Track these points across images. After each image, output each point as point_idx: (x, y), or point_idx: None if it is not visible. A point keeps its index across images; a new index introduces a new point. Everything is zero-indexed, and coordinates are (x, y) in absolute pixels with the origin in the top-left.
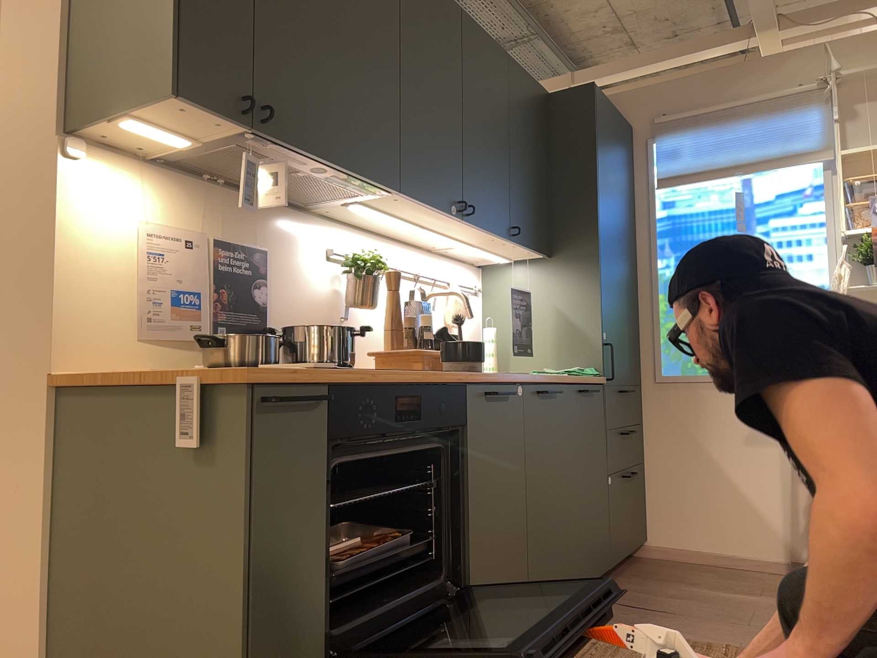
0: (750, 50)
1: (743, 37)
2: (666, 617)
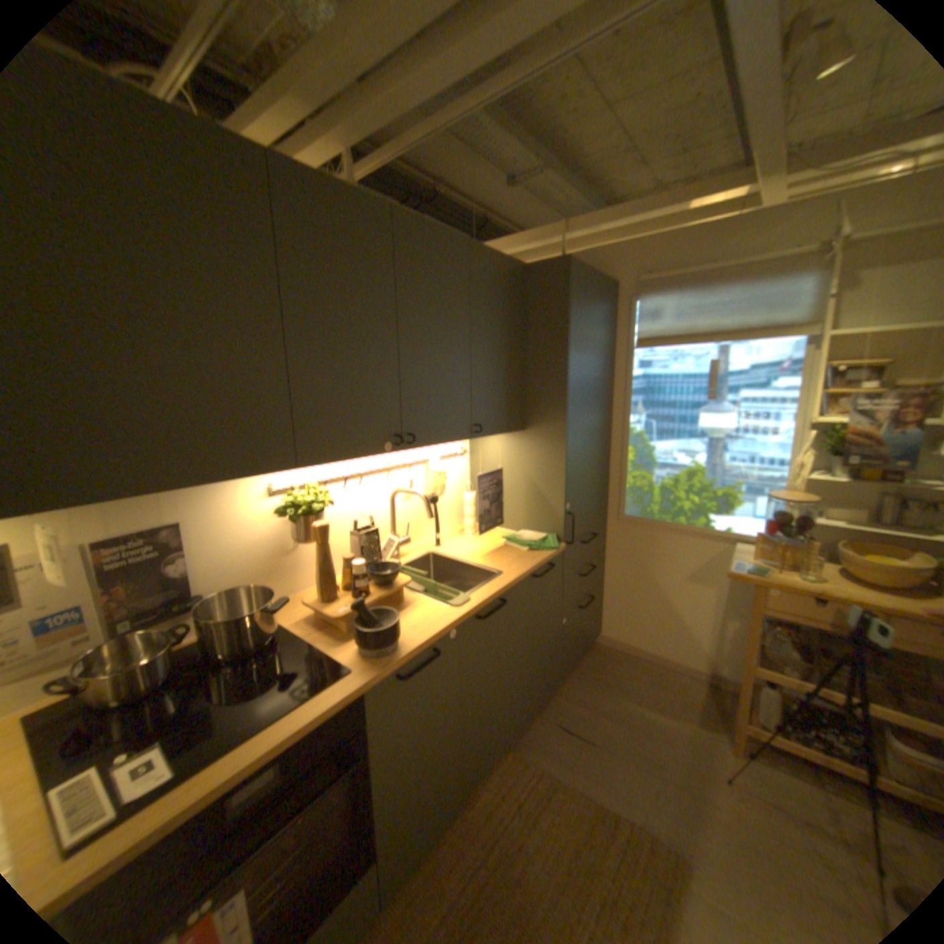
0: (754, 193)
1: (746, 179)
2: (592, 756)
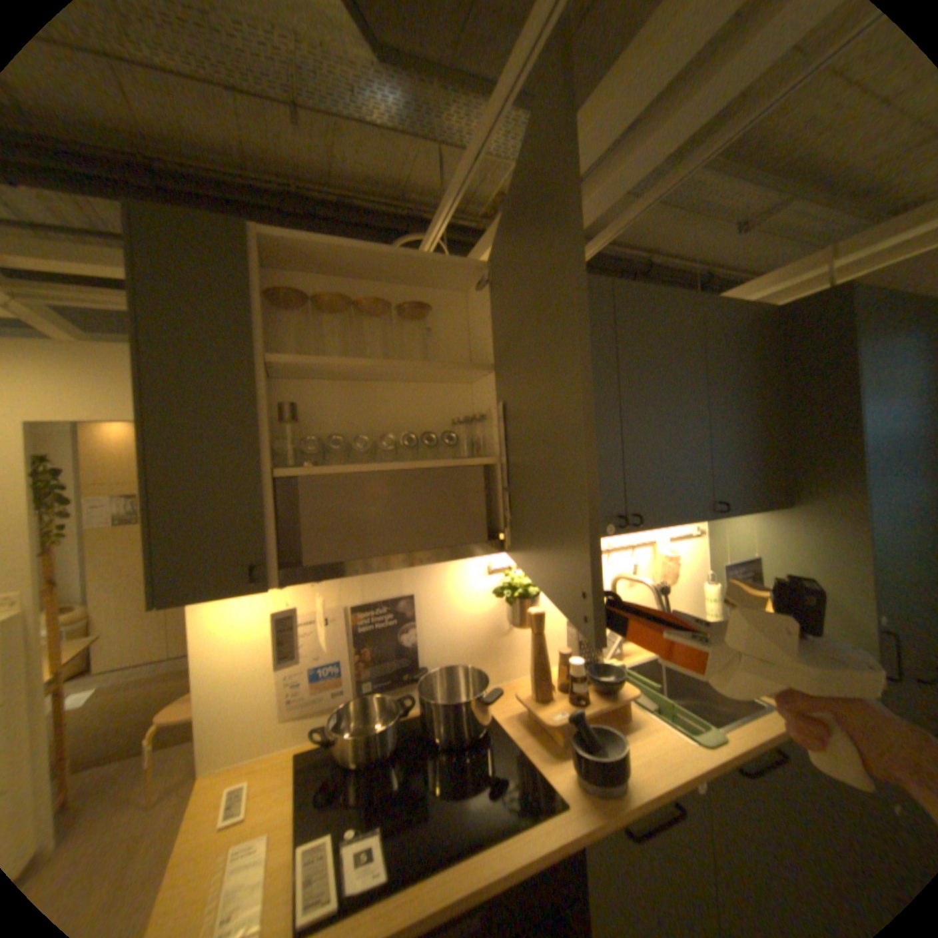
0: None
1: None
2: None
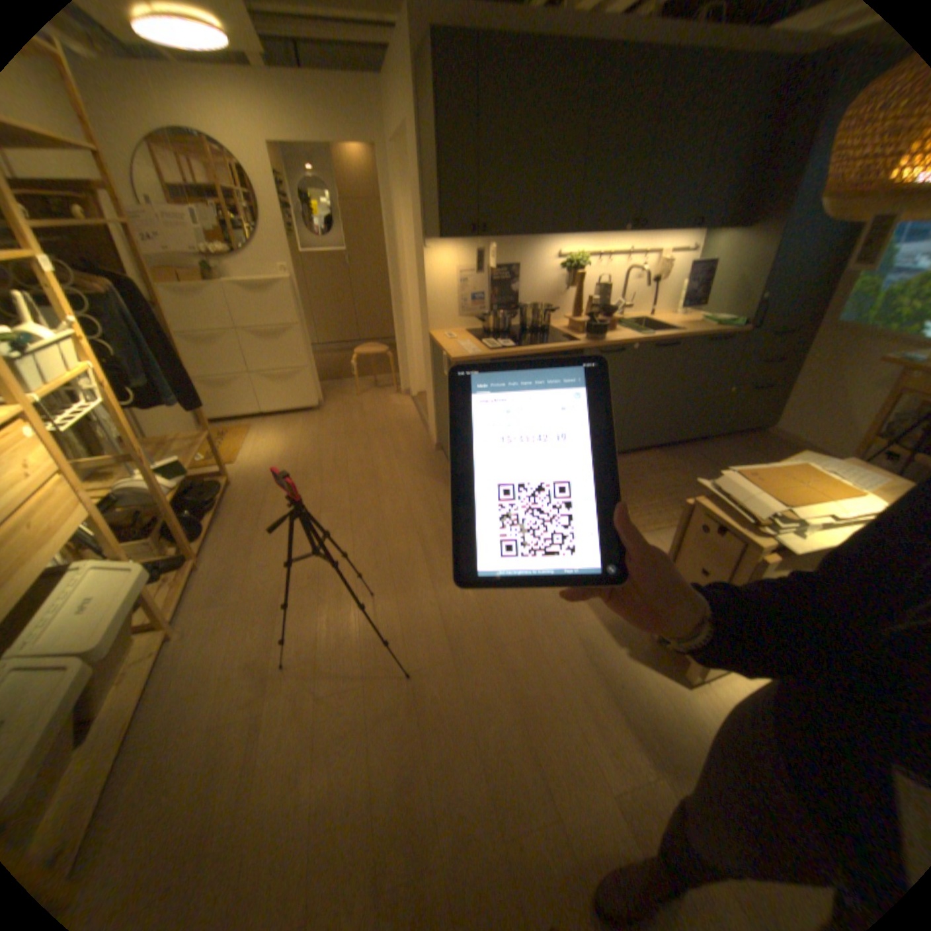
0: None
1: None
2: (712, 468)
